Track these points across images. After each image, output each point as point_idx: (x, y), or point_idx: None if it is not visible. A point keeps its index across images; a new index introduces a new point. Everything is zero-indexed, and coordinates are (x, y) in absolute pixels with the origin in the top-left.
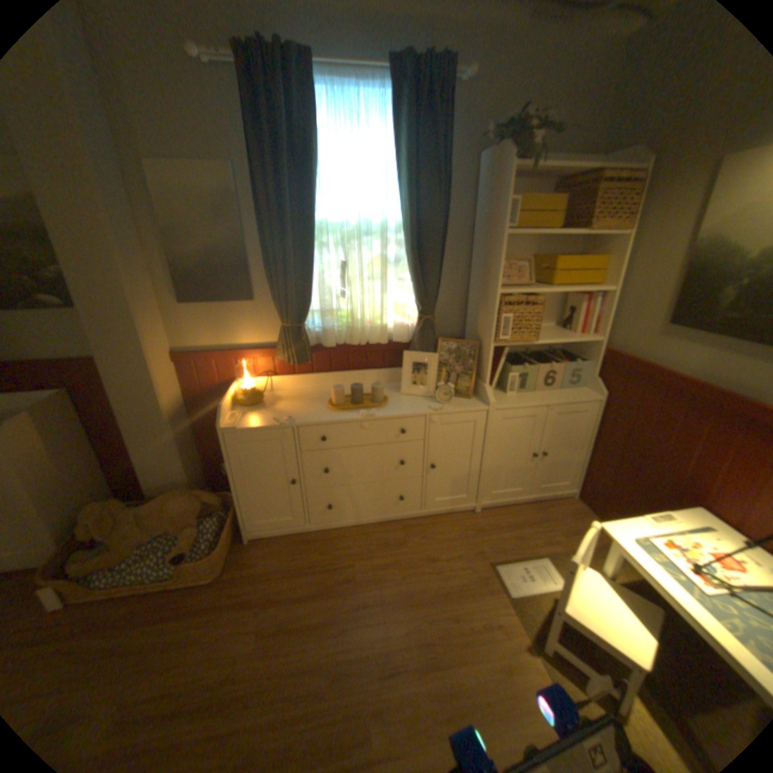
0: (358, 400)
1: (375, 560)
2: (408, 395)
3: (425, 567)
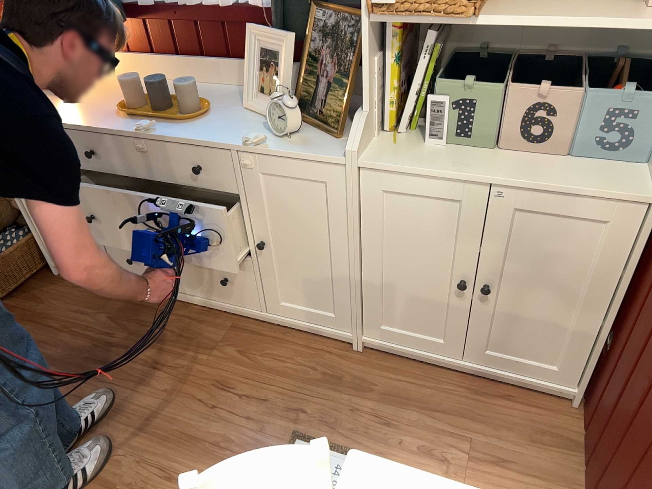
0: (163, 107)
1: (165, 349)
2: (256, 115)
3: (211, 386)
